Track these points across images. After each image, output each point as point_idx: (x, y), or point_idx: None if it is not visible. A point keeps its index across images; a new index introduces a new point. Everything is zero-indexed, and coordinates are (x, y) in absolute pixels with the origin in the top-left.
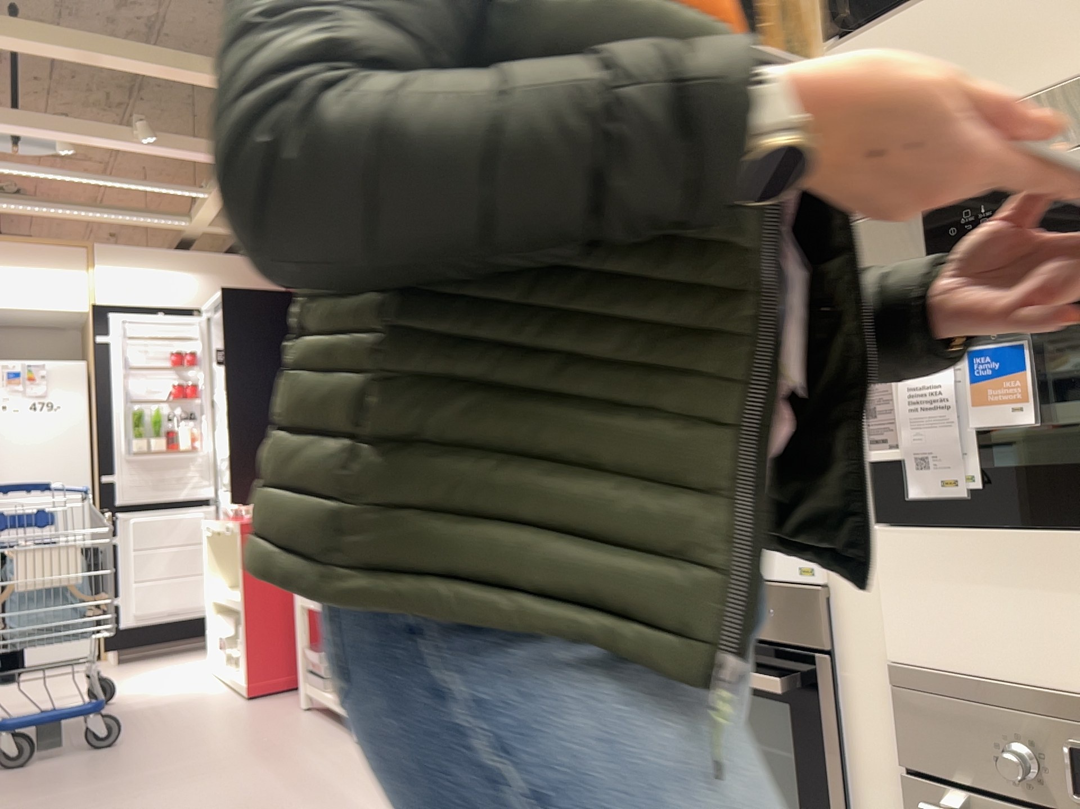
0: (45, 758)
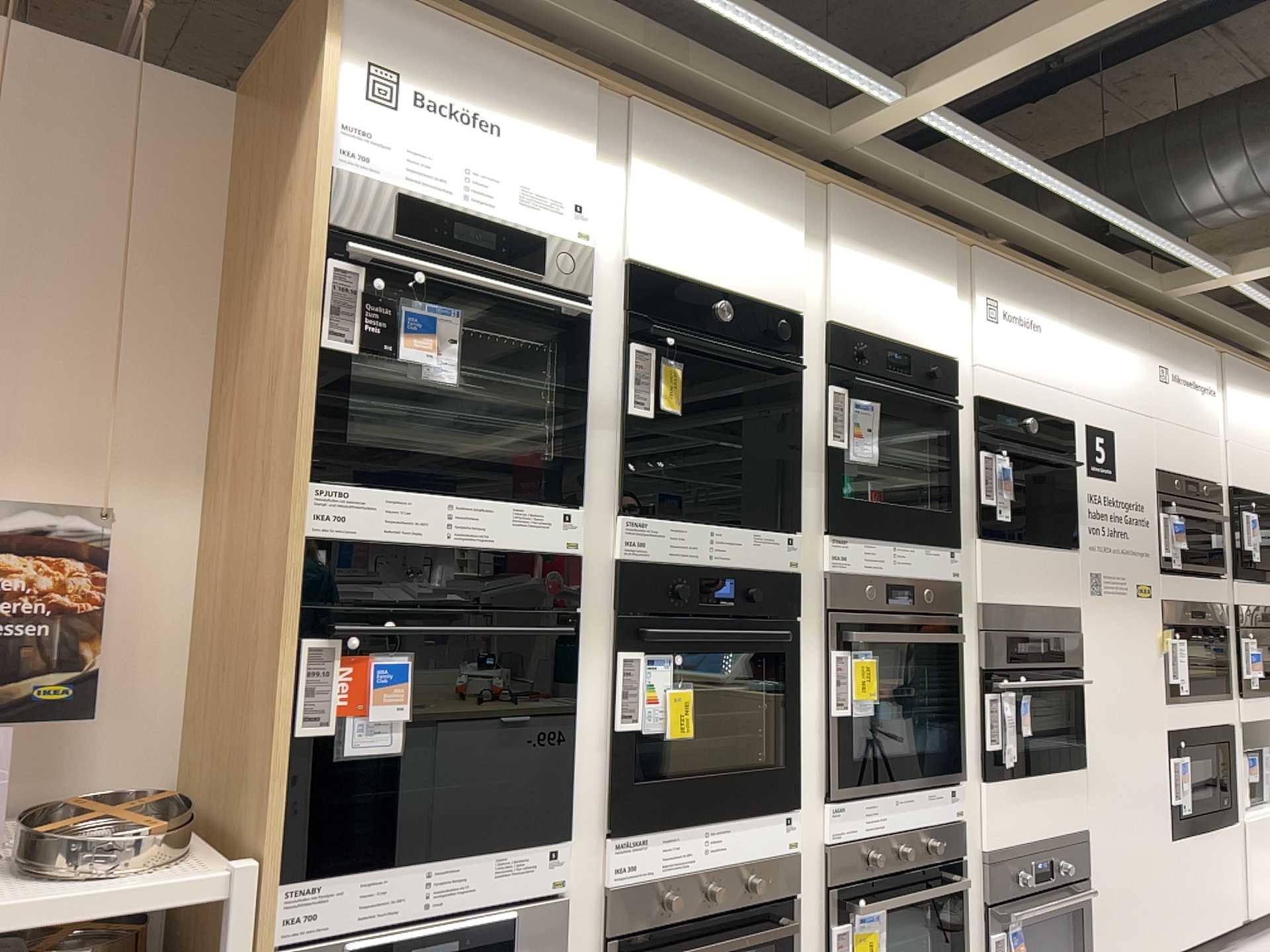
0: None
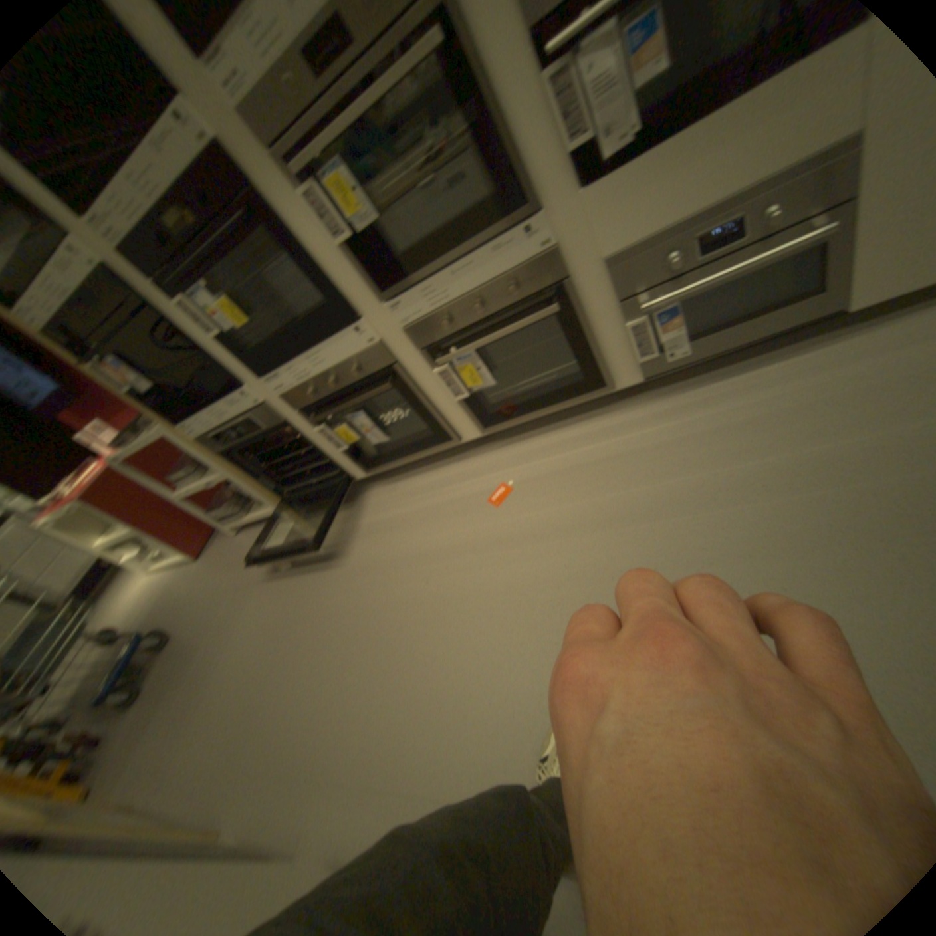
0: (140, 685)
